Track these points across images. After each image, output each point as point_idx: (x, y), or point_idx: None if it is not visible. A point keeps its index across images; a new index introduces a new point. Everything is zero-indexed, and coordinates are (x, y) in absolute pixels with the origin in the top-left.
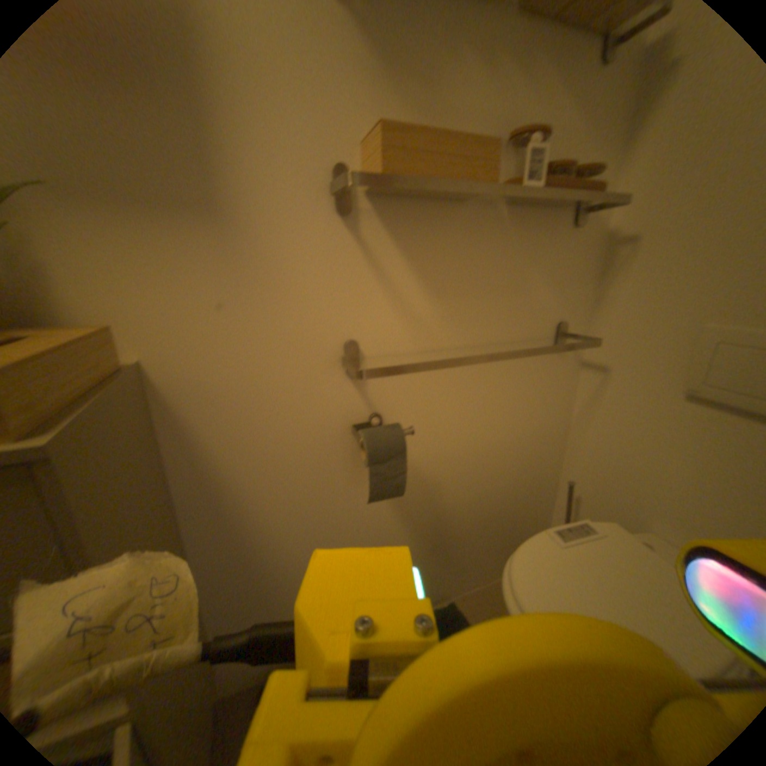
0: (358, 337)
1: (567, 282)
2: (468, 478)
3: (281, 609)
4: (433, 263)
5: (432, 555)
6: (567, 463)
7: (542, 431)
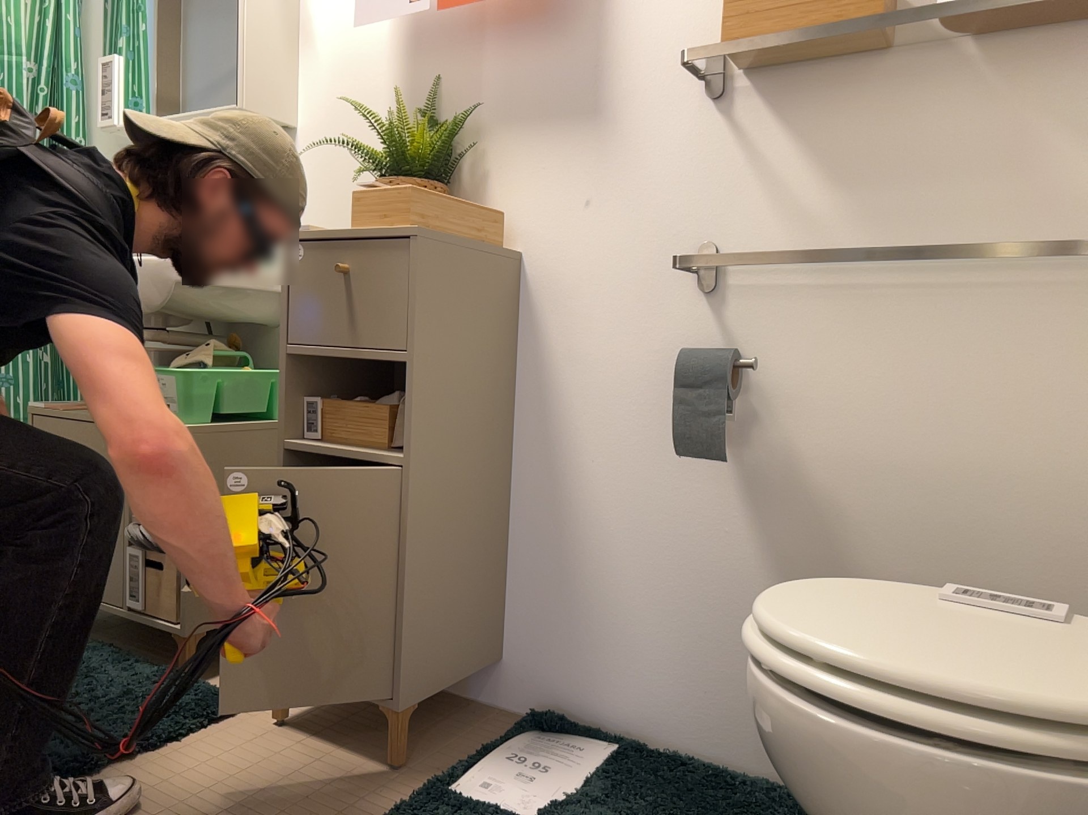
0: (711, 241)
1: None
2: (892, 519)
3: (576, 605)
4: (821, 146)
5: None
6: None
7: None
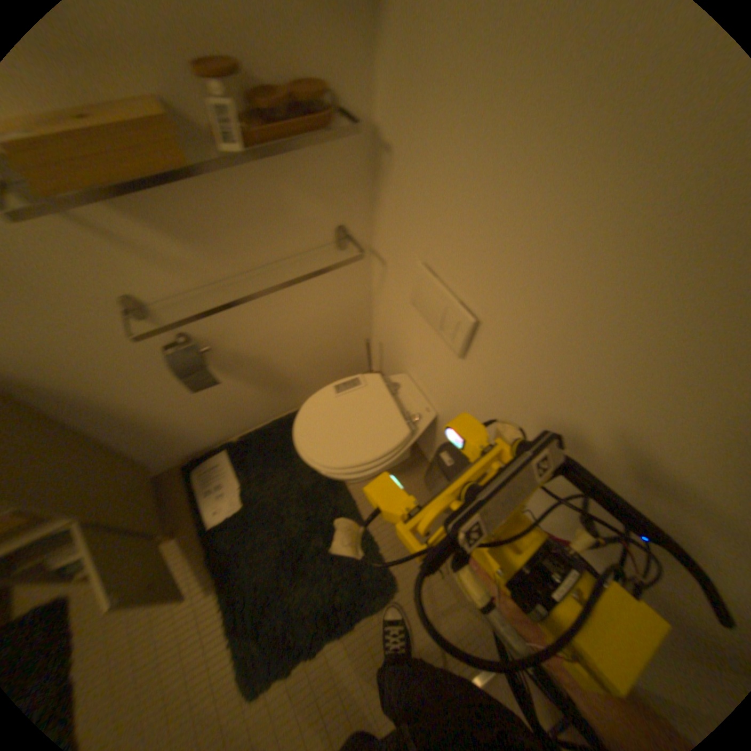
0: (120, 295)
1: (328, 194)
2: (281, 350)
3: (167, 440)
4: (163, 219)
5: (271, 392)
6: (371, 321)
7: (340, 308)
